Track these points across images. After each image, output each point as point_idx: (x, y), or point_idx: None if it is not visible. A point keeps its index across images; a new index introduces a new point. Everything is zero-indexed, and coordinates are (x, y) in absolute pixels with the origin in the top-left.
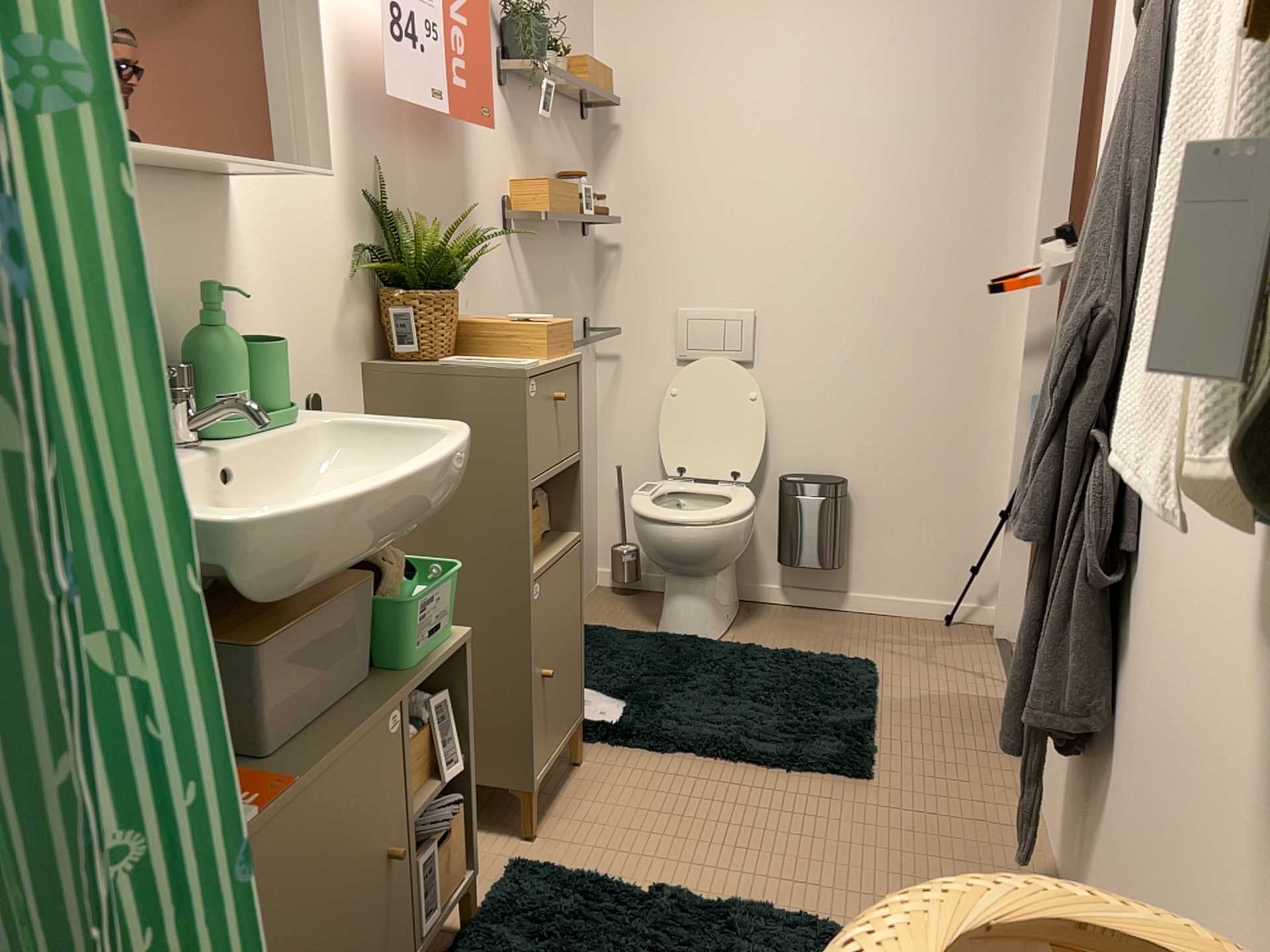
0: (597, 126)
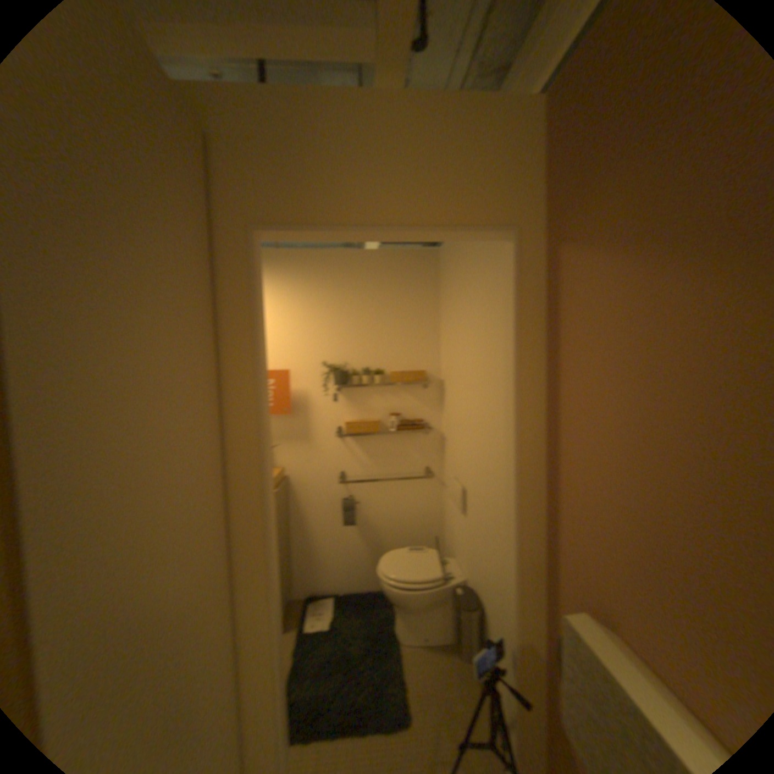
0: (439, 385)
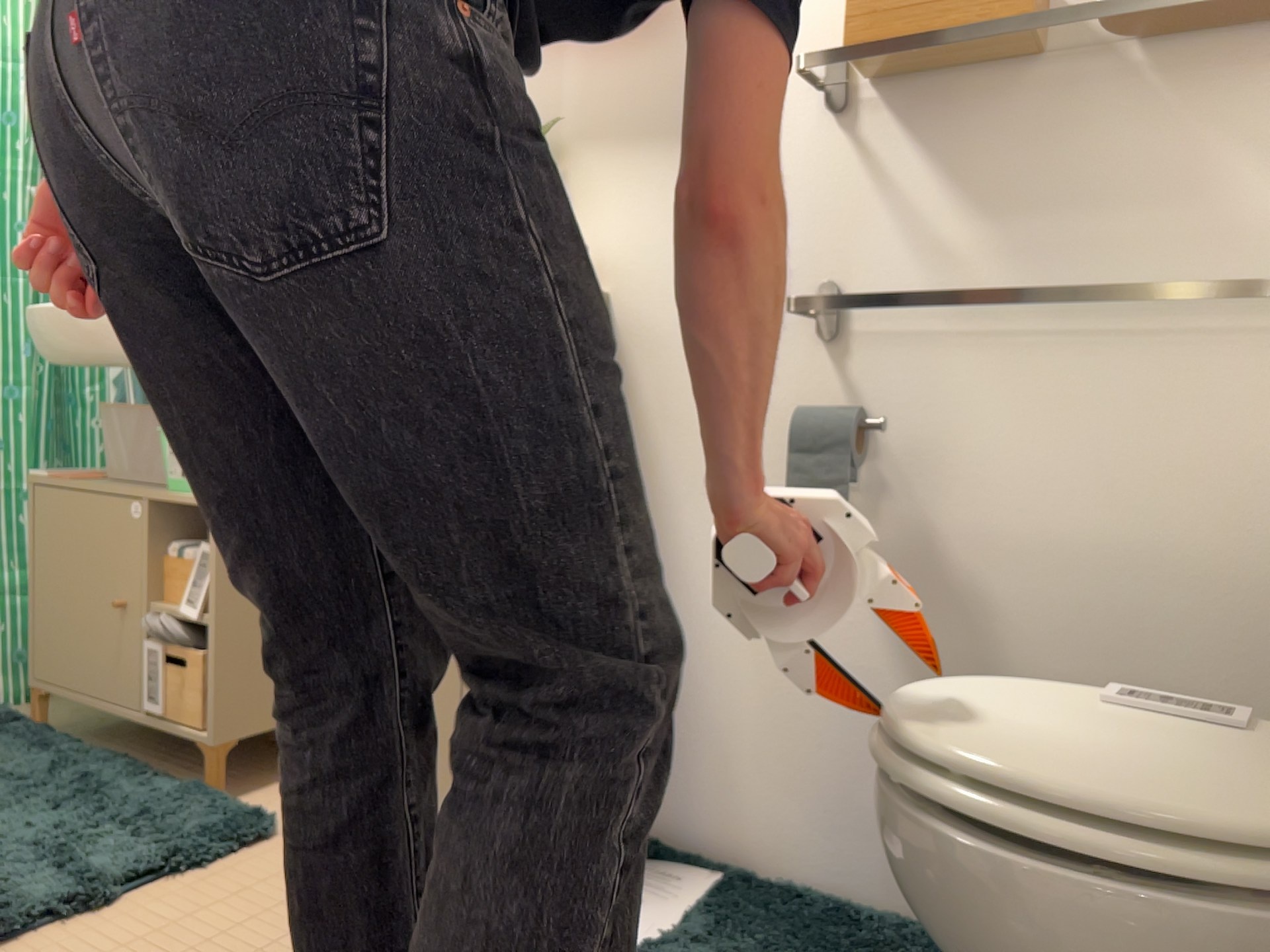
0: None
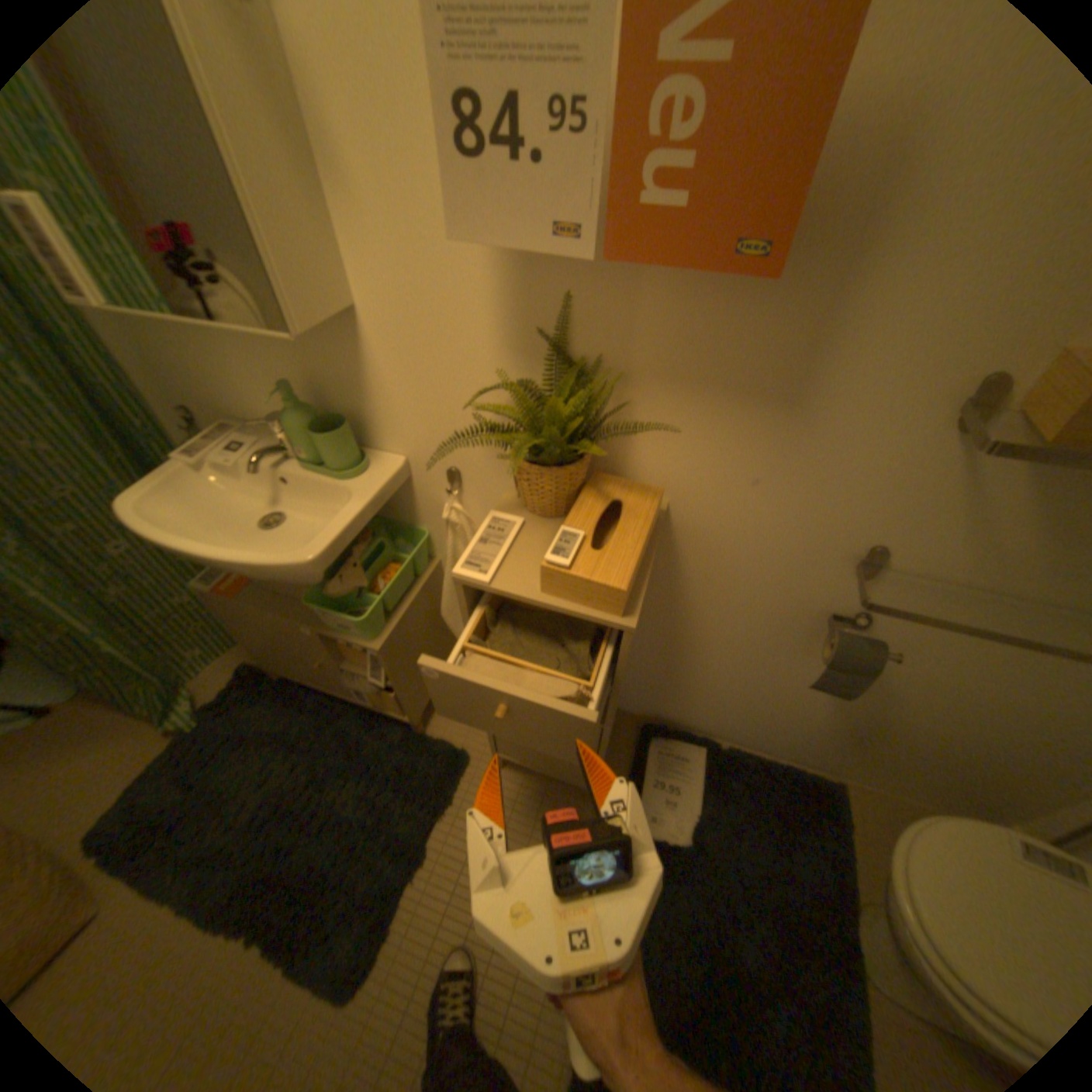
0: None
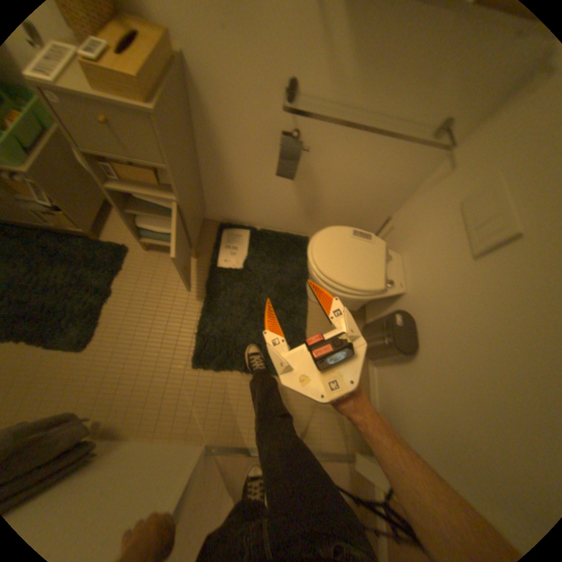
0: None
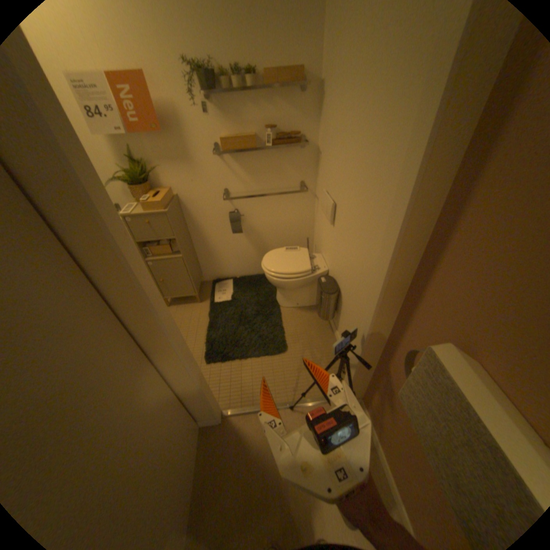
0: (320, 86)
